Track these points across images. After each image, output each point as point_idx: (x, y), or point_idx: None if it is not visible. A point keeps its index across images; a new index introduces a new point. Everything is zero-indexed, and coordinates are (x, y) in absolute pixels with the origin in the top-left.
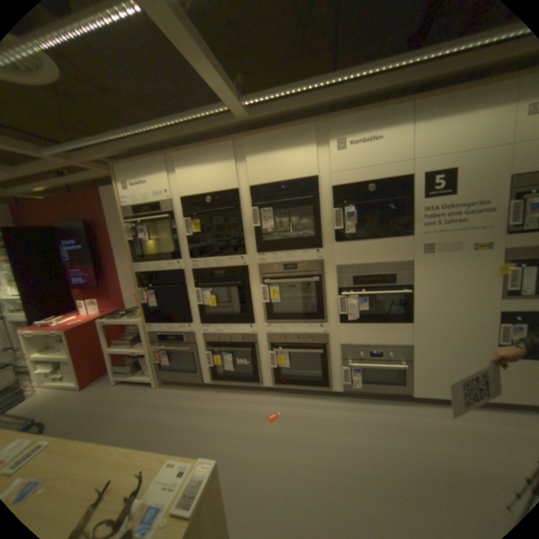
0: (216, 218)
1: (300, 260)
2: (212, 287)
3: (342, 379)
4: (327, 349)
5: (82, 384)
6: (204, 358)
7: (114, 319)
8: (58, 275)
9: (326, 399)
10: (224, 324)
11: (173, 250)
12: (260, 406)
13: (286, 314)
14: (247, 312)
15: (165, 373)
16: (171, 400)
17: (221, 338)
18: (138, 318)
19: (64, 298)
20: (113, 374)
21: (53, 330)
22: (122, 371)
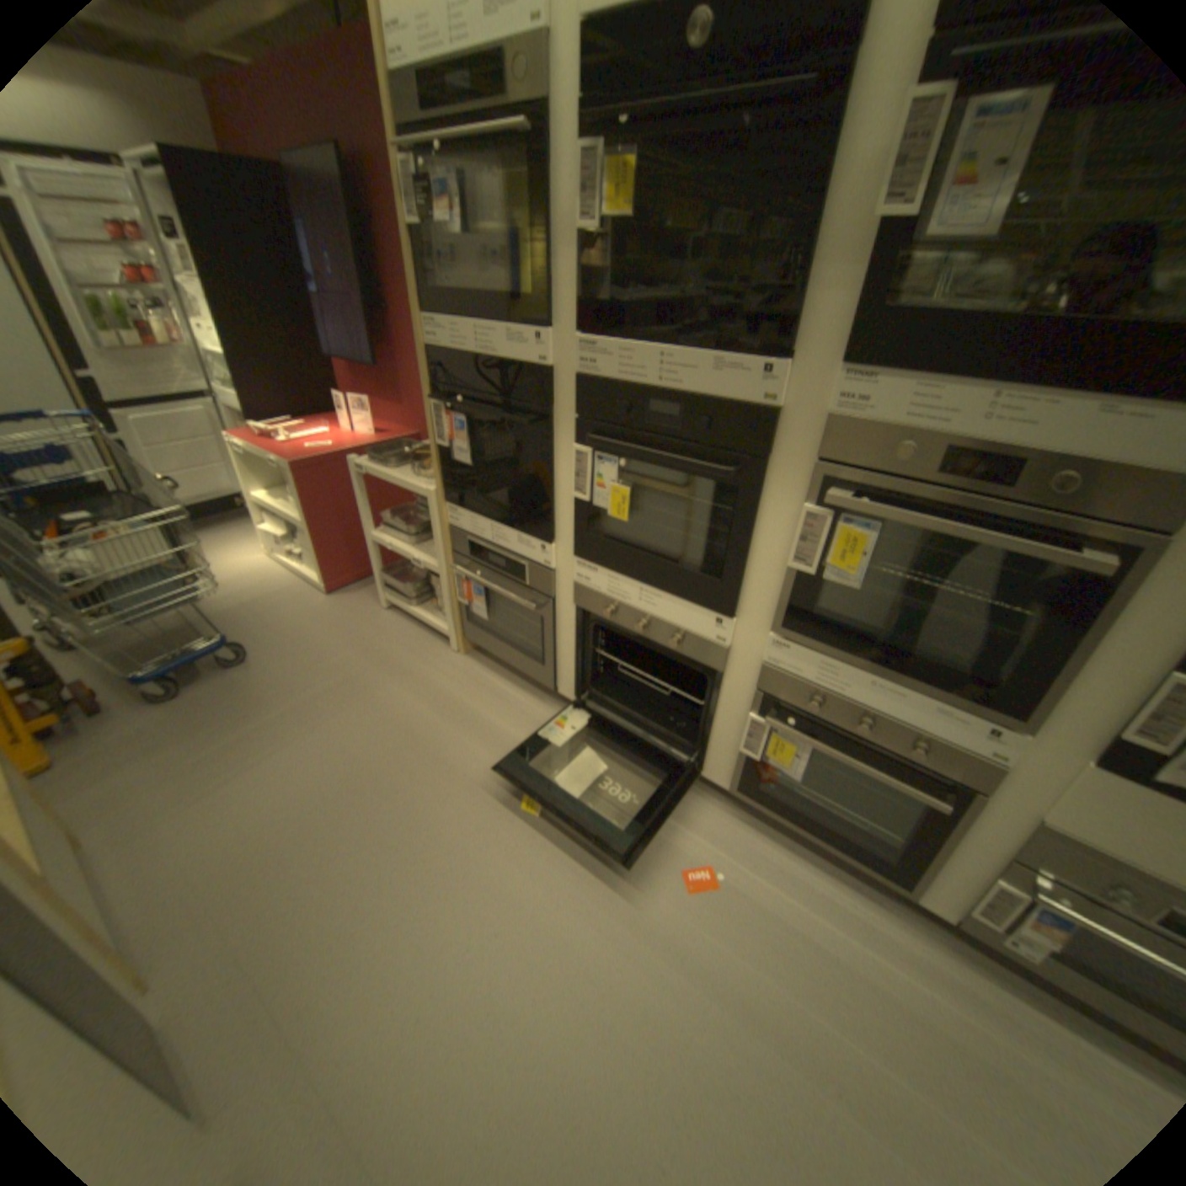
0: (715, 149)
1: (1063, 447)
2: (634, 456)
3: (983, 906)
4: (977, 806)
5: (335, 585)
6: (570, 642)
7: (388, 468)
8: (306, 317)
9: (886, 905)
10: (642, 584)
11: (533, 286)
12: (682, 824)
13: (868, 637)
14: (726, 576)
15: (483, 633)
16: (482, 700)
17: (625, 616)
18: (436, 480)
19: (320, 378)
20: (387, 588)
21: (277, 455)
22: (405, 589)
